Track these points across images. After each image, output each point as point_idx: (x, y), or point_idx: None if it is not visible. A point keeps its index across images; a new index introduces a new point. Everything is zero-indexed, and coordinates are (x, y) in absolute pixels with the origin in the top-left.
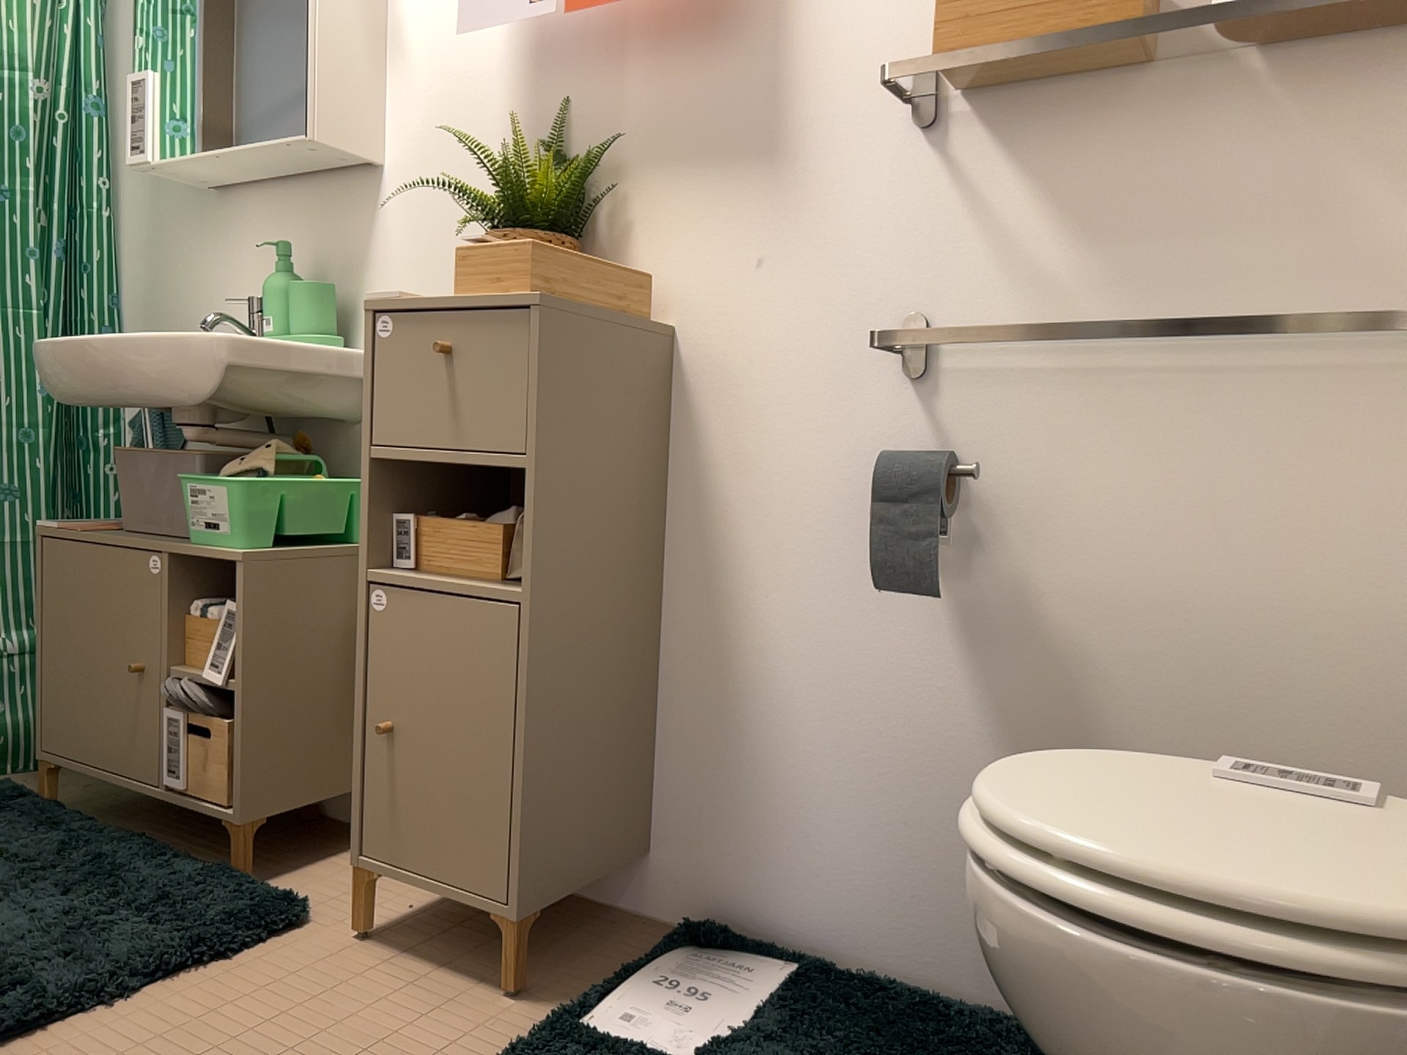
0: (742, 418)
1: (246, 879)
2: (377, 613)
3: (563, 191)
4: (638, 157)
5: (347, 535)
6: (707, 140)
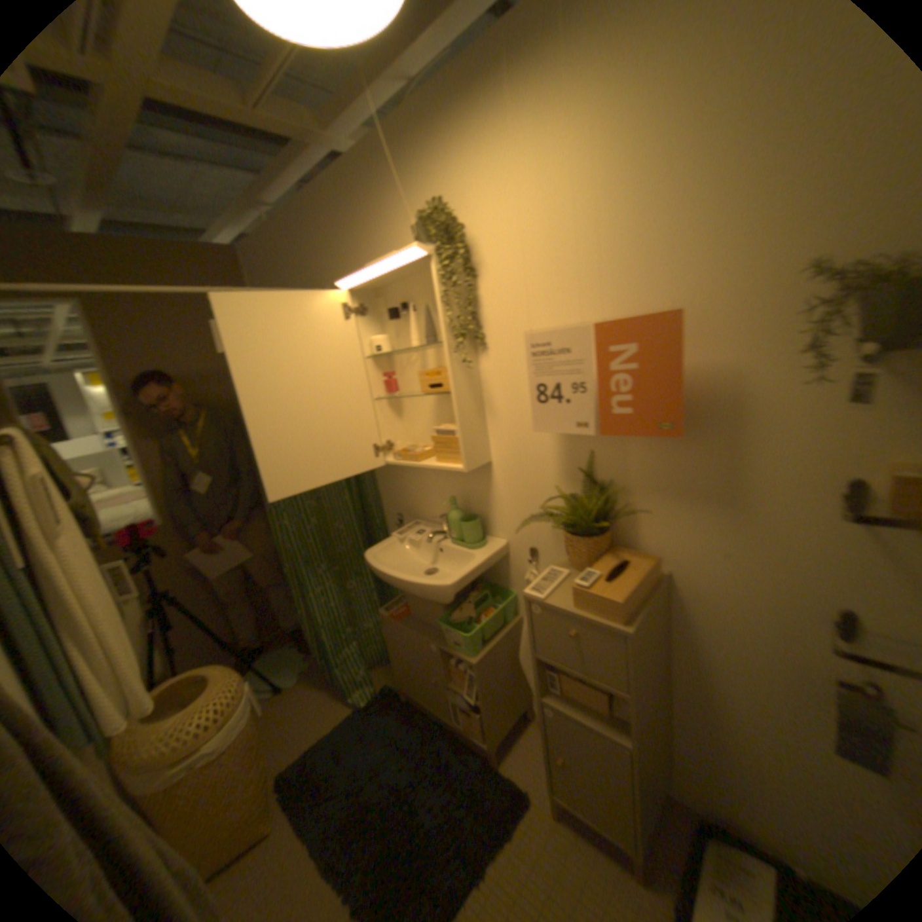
0: (719, 623)
1: (498, 777)
2: (548, 716)
3: (601, 505)
4: (640, 487)
5: (503, 620)
6: (686, 486)
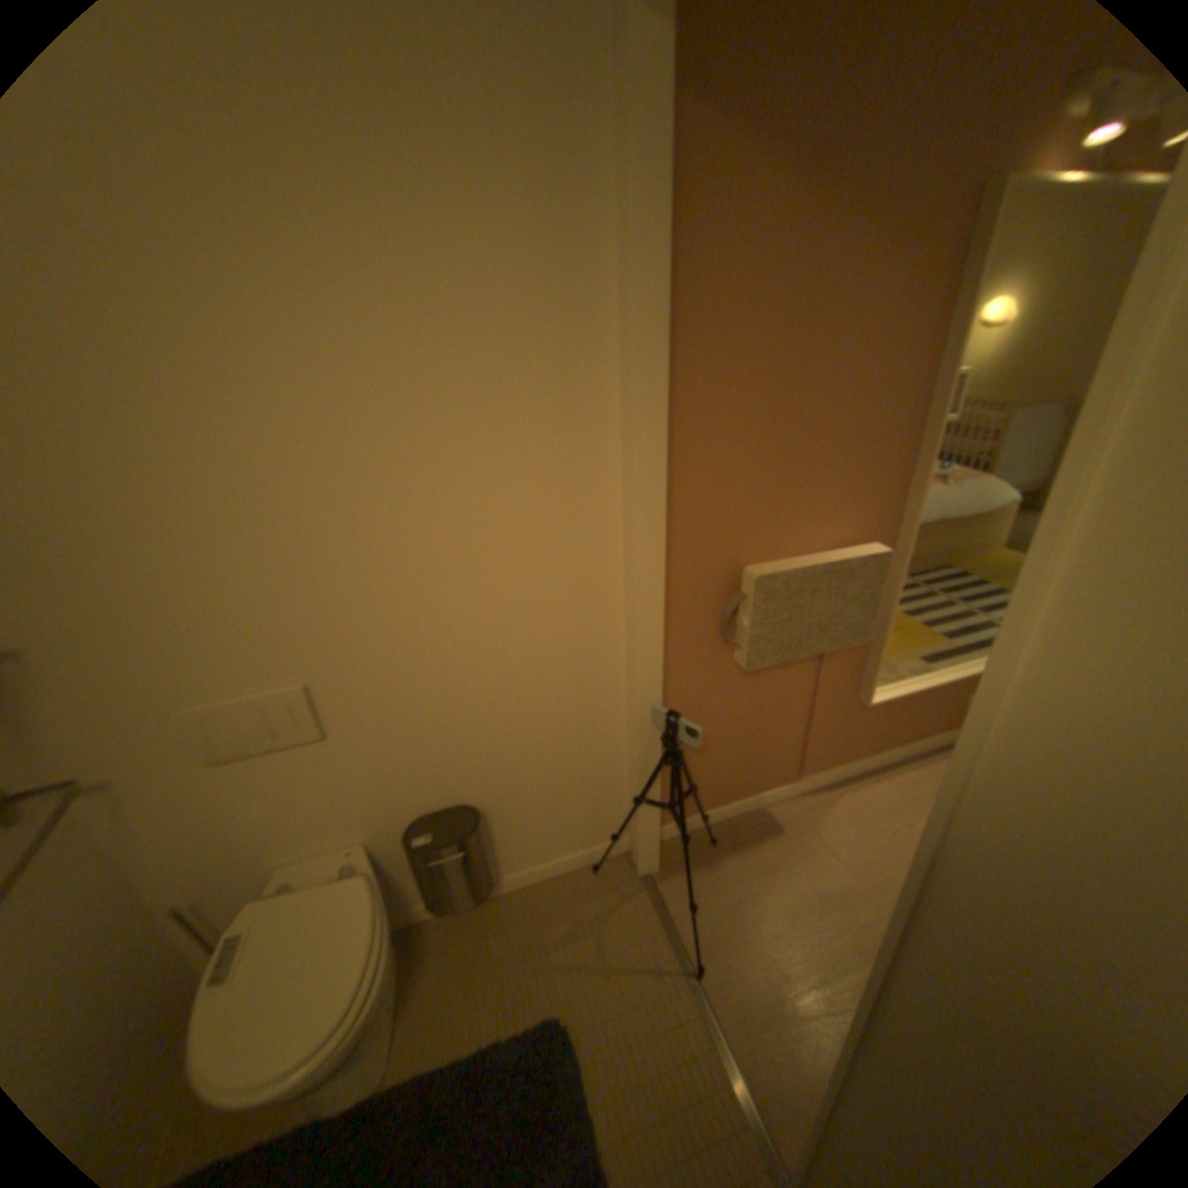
0: None
1: None
2: None
3: None
4: None
5: None
6: None
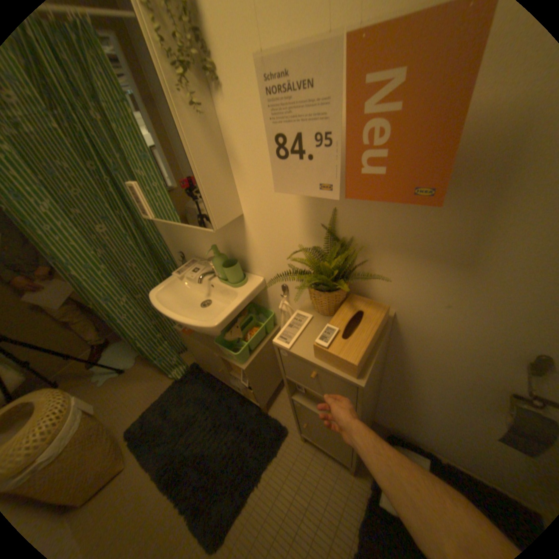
0: (428, 348)
1: (268, 419)
2: (297, 405)
3: (341, 261)
4: (380, 244)
5: (266, 331)
6: (425, 247)
